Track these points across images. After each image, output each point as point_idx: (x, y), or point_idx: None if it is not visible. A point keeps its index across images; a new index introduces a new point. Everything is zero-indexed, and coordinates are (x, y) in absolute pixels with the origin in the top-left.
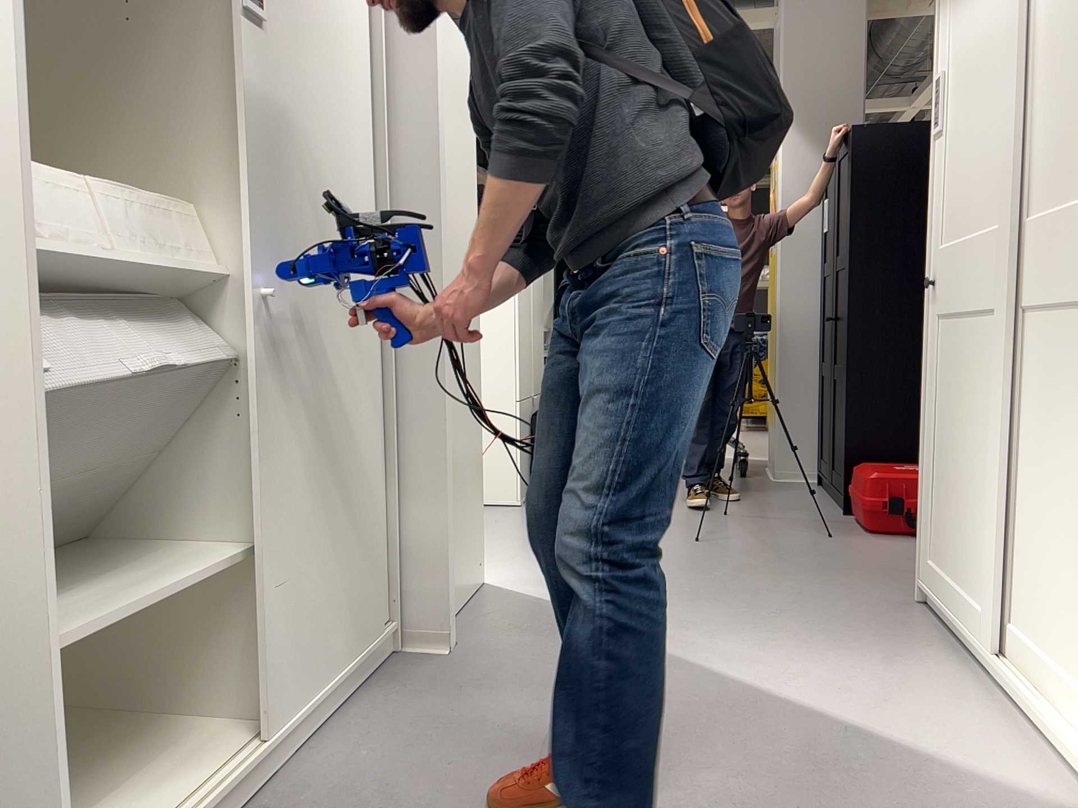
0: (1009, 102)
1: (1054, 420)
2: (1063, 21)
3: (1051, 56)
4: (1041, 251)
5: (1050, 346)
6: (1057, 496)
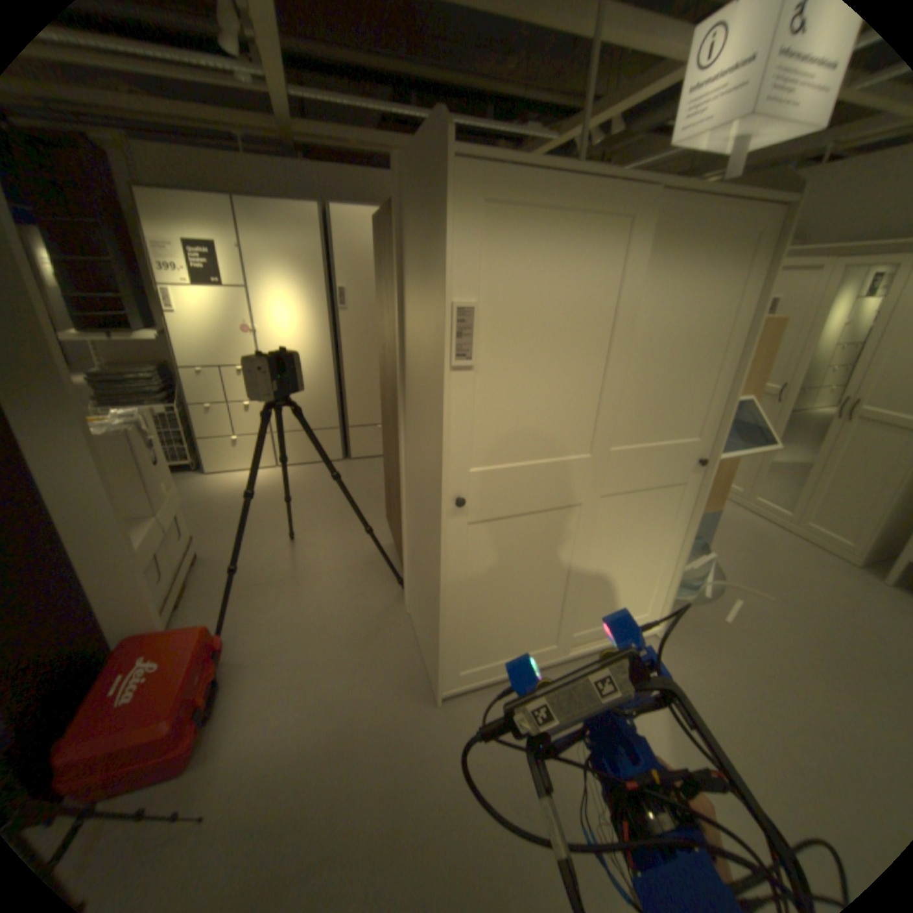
0: (621, 378)
1: (630, 538)
2: (668, 344)
3: (652, 359)
4: (631, 466)
5: (630, 509)
6: (629, 565)
